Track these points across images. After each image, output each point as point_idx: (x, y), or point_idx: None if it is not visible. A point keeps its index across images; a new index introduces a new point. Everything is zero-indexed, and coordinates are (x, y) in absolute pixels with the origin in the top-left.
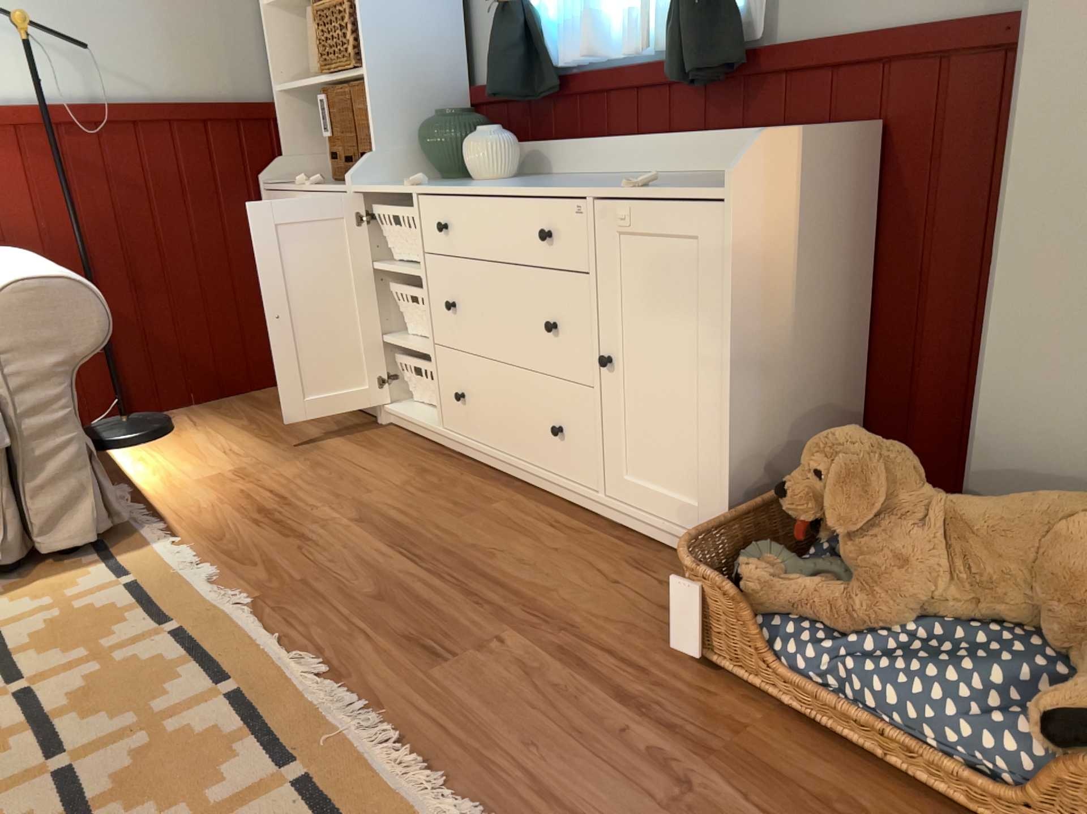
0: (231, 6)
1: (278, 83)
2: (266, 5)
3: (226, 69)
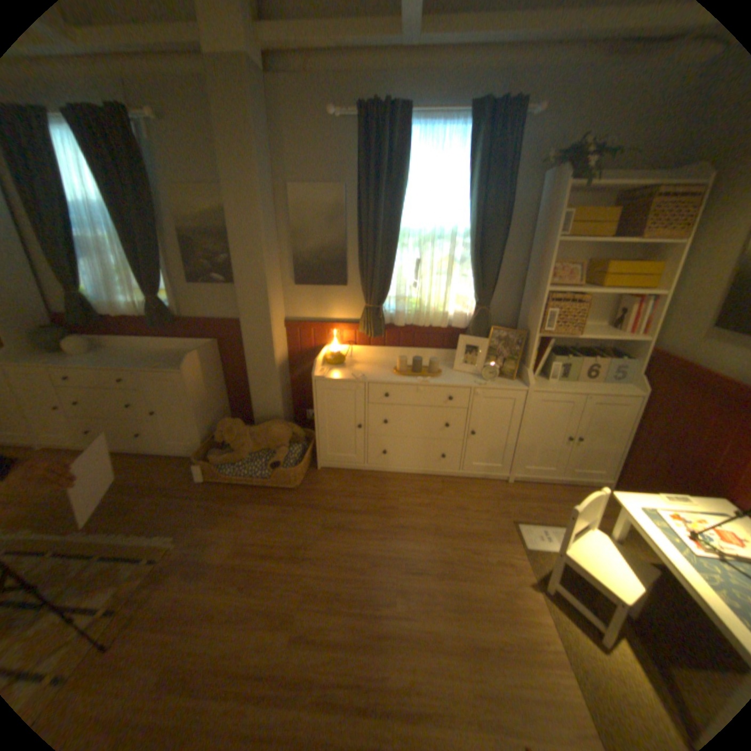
0: None
1: None
2: None
3: None
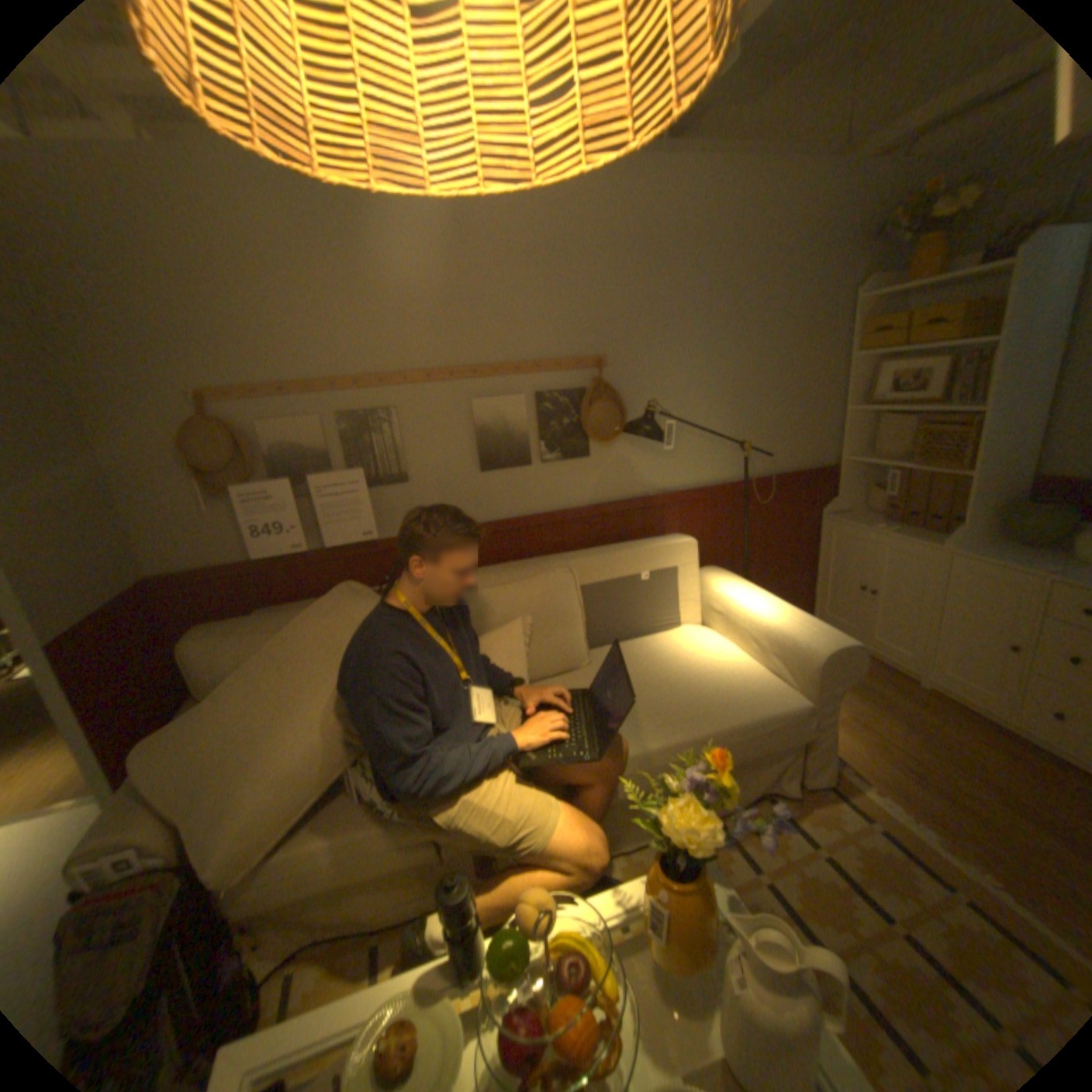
0: (827, 409)
1: (846, 453)
2: (850, 407)
3: (817, 447)
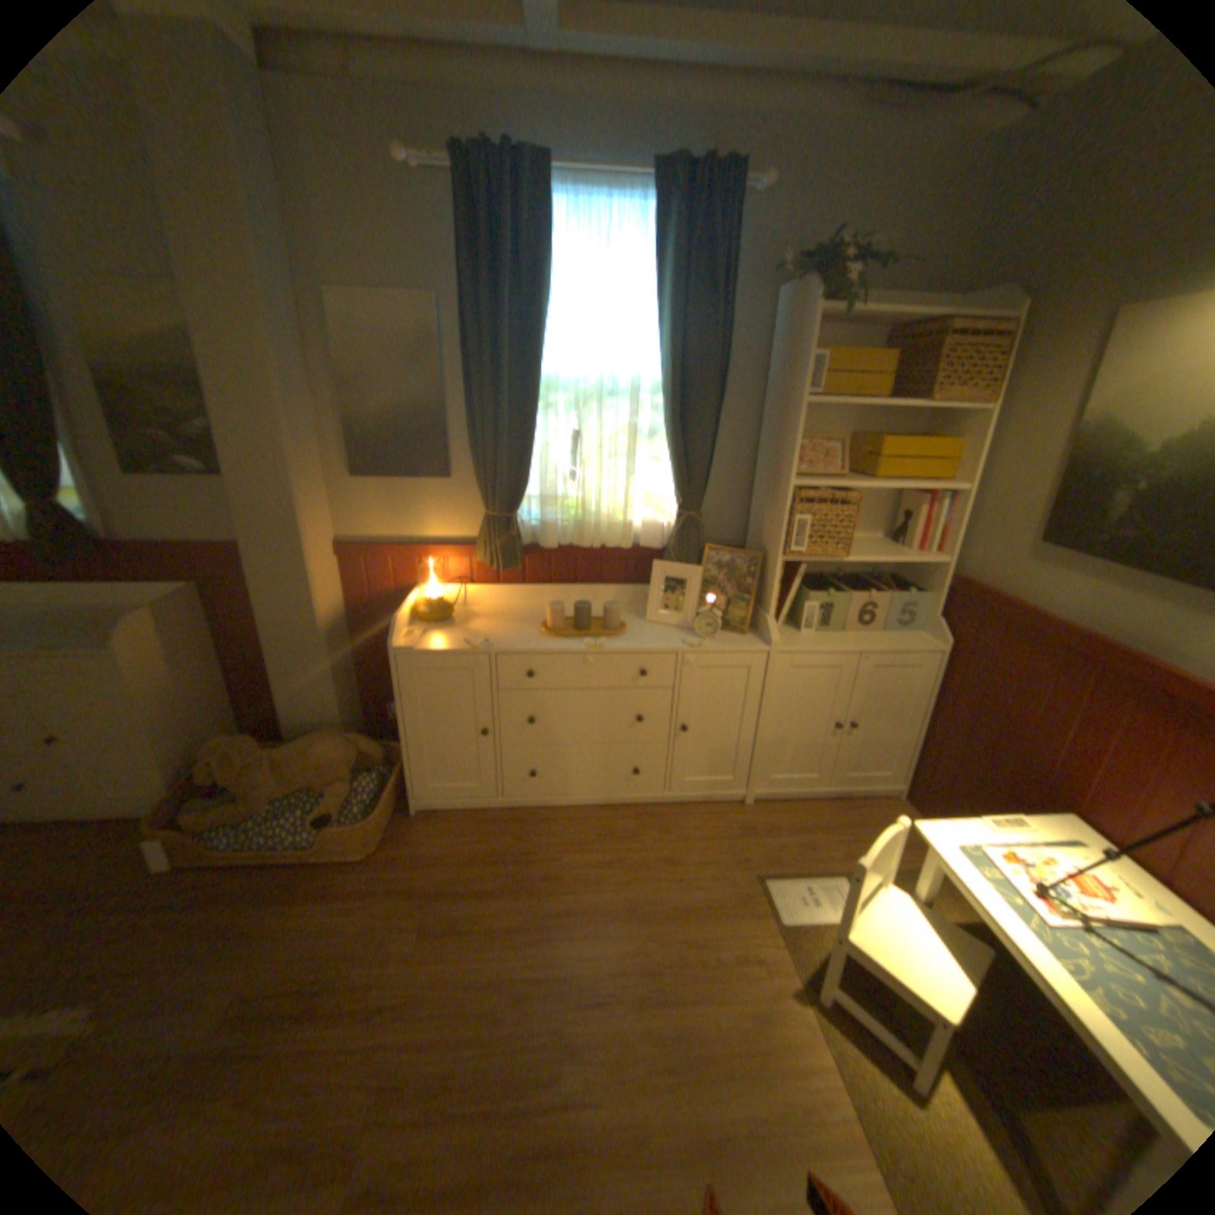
0: None
1: None
2: None
3: None
